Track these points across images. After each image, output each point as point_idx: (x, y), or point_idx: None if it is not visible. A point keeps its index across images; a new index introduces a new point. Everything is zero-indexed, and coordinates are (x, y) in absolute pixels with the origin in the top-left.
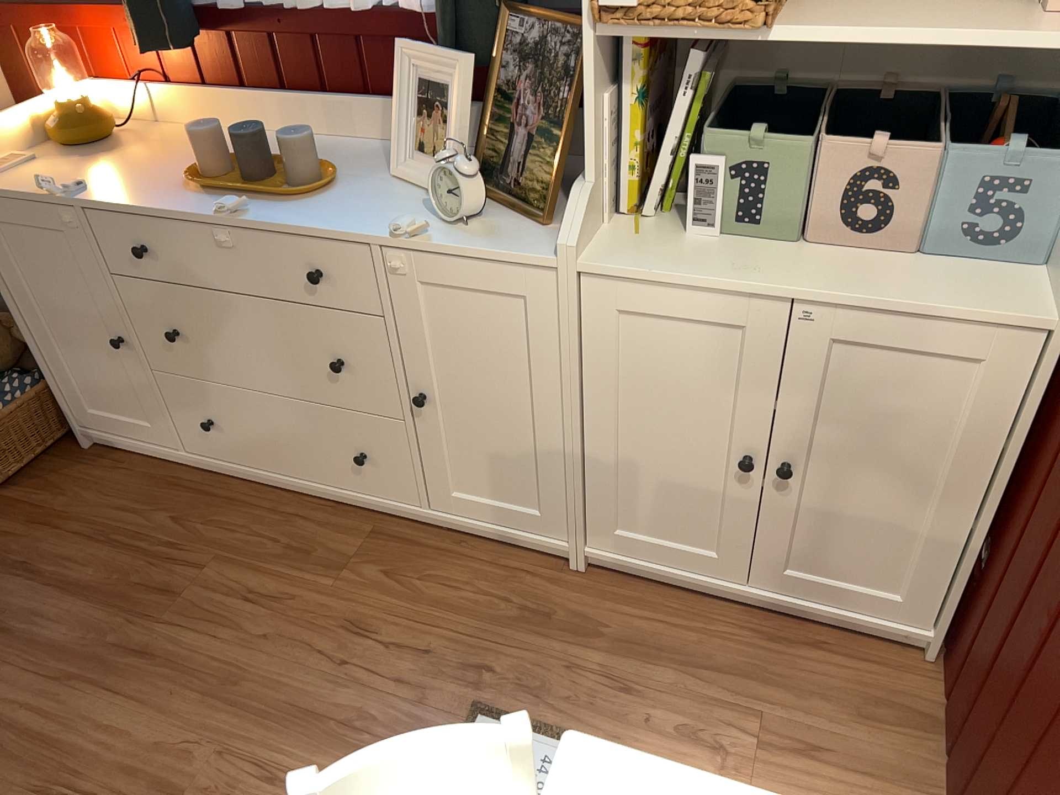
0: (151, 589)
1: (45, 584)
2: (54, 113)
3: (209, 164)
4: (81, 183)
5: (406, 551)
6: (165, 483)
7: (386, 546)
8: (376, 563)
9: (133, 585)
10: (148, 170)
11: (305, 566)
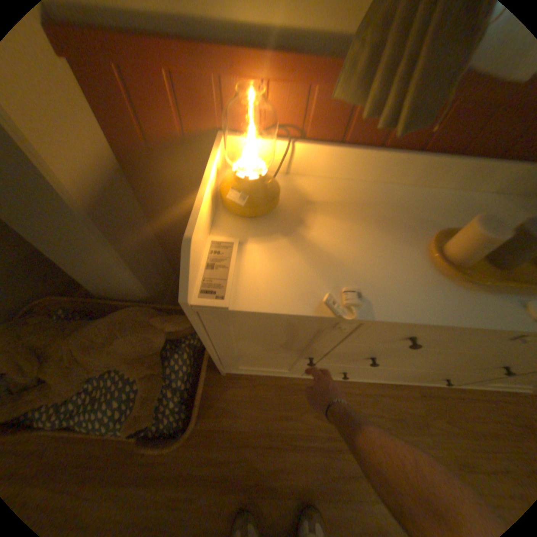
0: (347, 480)
1: (282, 499)
2: (236, 185)
3: (475, 259)
4: (359, 293)
5: (445, 404)
6: (290, 390)
7: (434, 404)
8: (439, 417)
9: (334, 480)
10: (377, 253)
11: (410, 431)
